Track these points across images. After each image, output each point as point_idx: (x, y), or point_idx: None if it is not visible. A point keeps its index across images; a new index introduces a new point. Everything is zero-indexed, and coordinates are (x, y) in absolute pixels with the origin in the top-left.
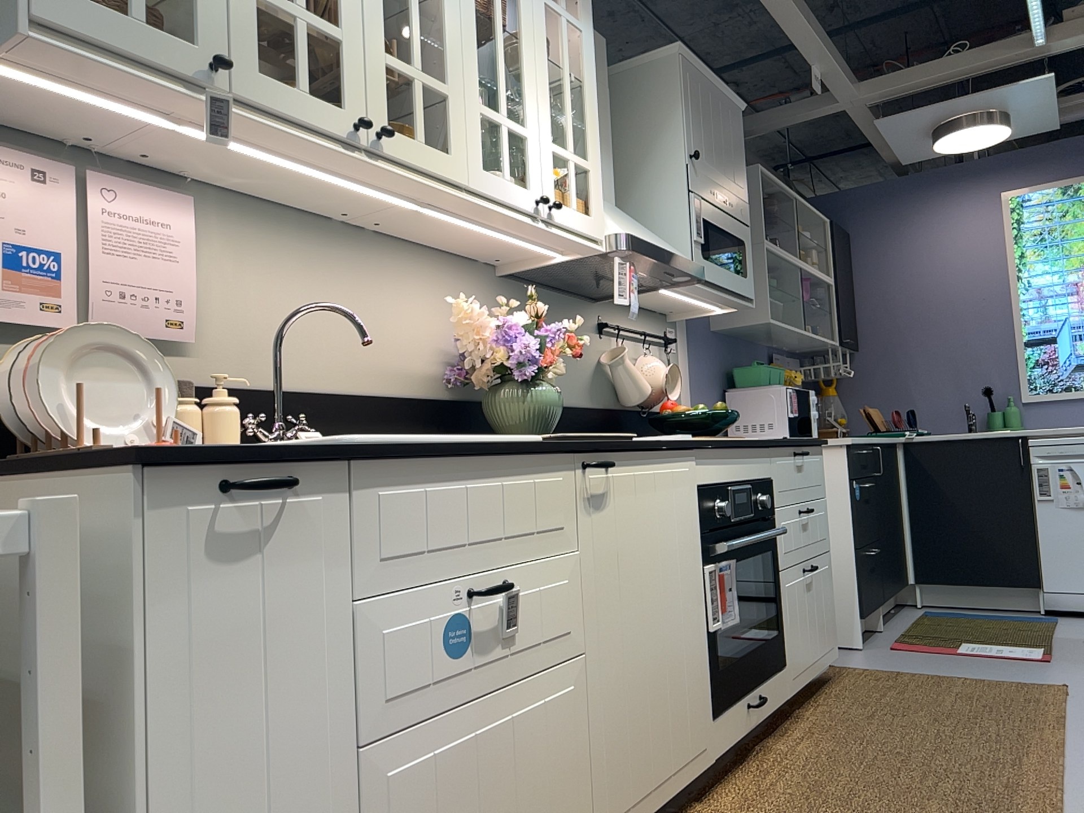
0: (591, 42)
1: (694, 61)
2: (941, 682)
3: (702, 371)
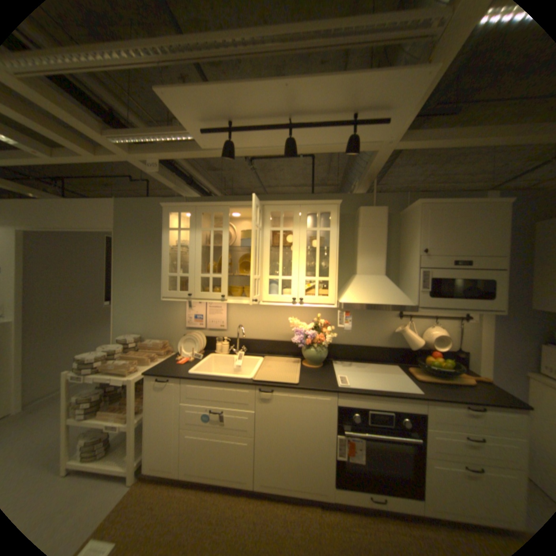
0: (335, 232)
1: (436, 201)
2: None
3: (508, 332)
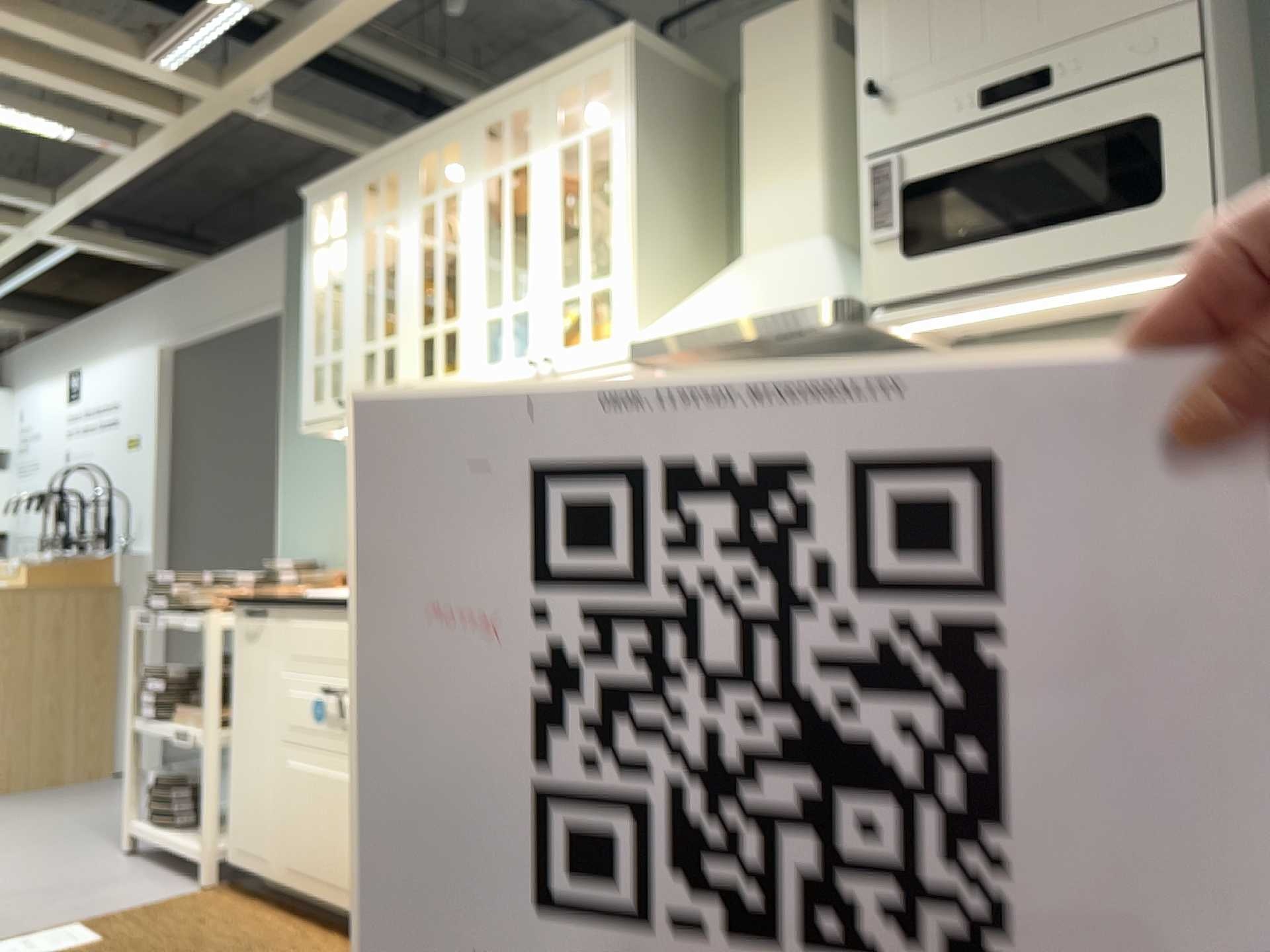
0: (620, 128)
1: None
2: None
3: None
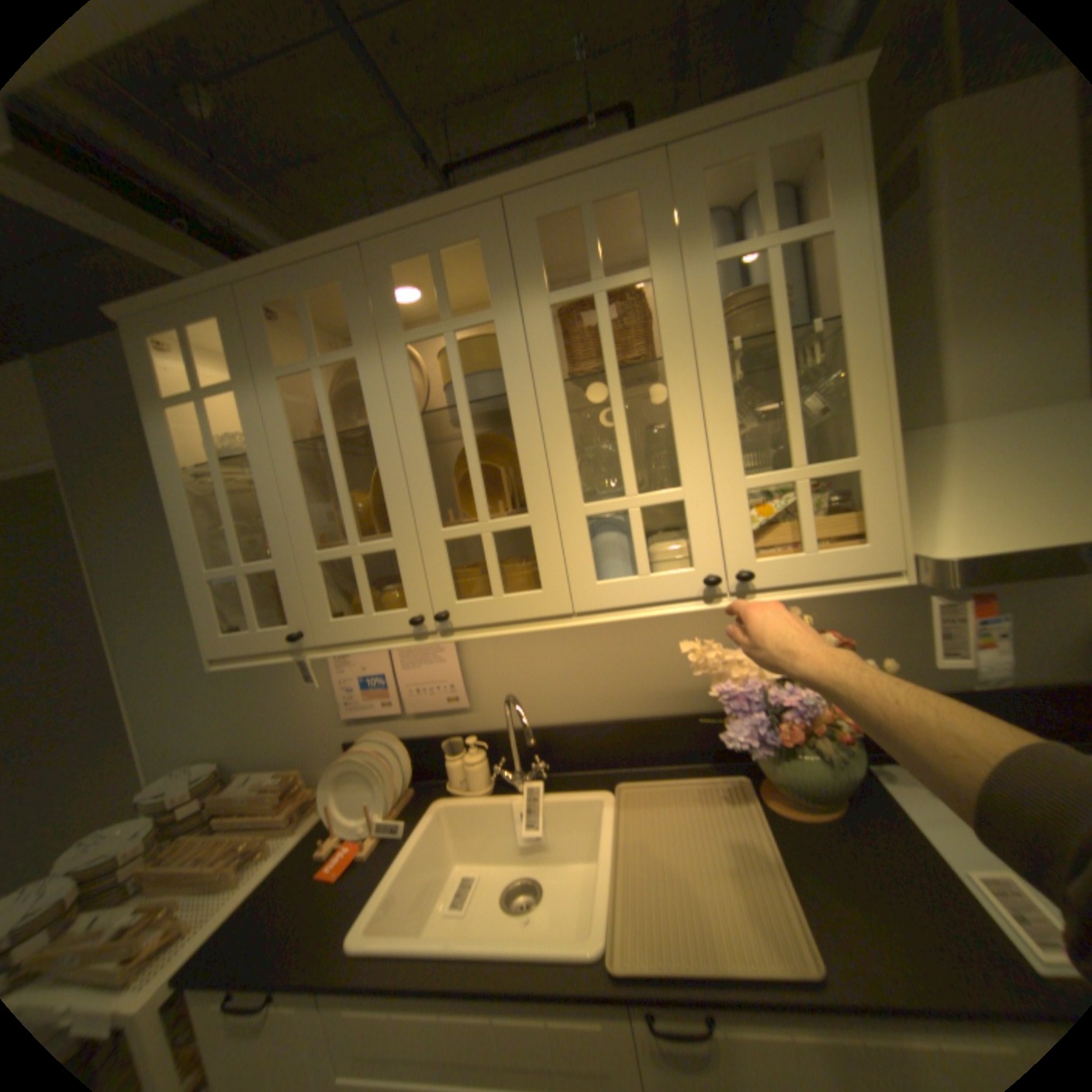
0: (859, 232)
1: None
2: None
3: None
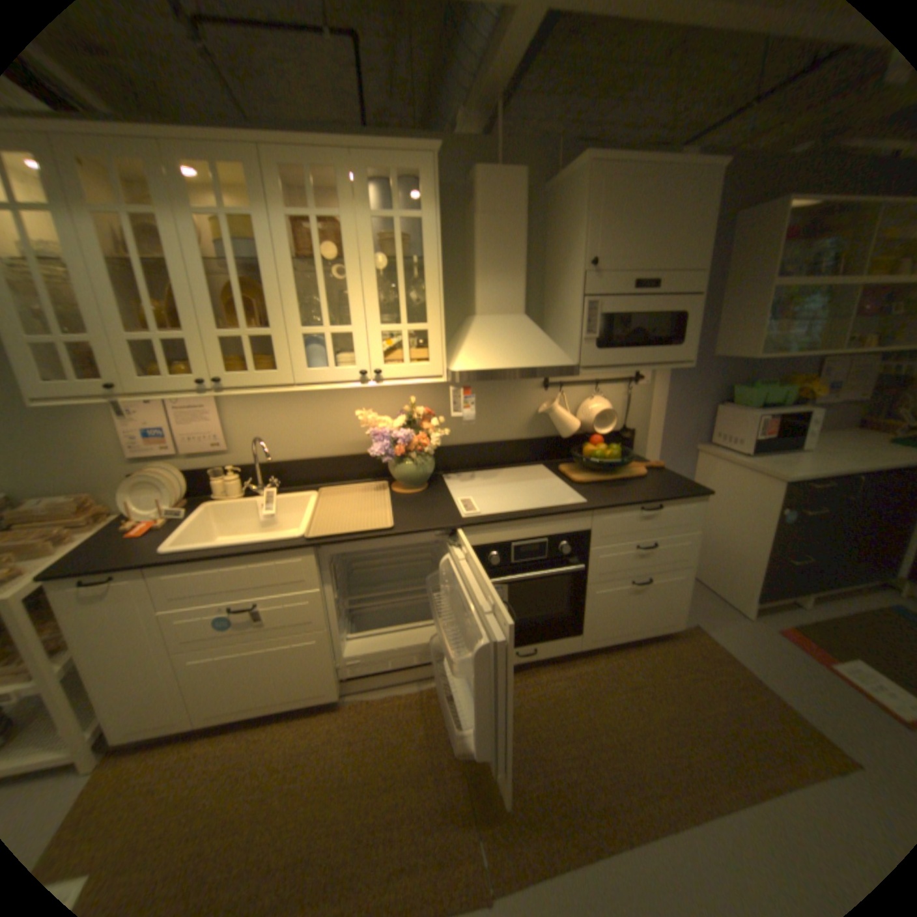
0: (431, 221)
1: (615, 156)
2: (747, 692)
3: (683, 392)
